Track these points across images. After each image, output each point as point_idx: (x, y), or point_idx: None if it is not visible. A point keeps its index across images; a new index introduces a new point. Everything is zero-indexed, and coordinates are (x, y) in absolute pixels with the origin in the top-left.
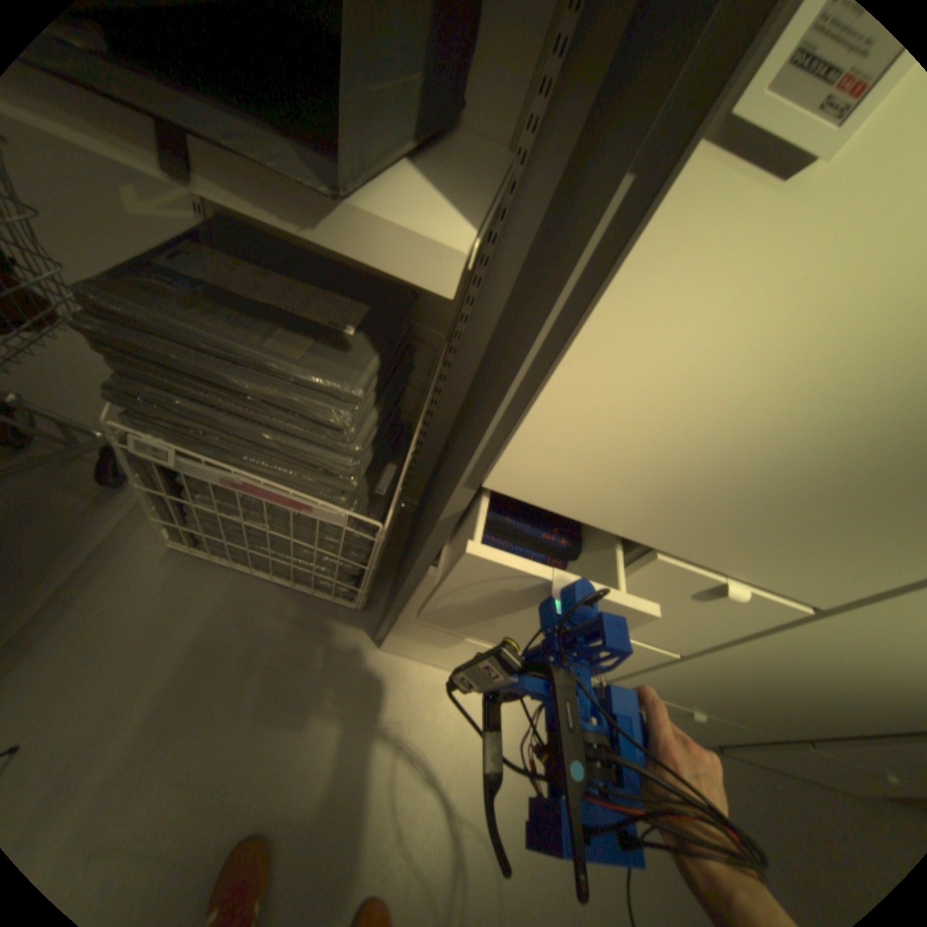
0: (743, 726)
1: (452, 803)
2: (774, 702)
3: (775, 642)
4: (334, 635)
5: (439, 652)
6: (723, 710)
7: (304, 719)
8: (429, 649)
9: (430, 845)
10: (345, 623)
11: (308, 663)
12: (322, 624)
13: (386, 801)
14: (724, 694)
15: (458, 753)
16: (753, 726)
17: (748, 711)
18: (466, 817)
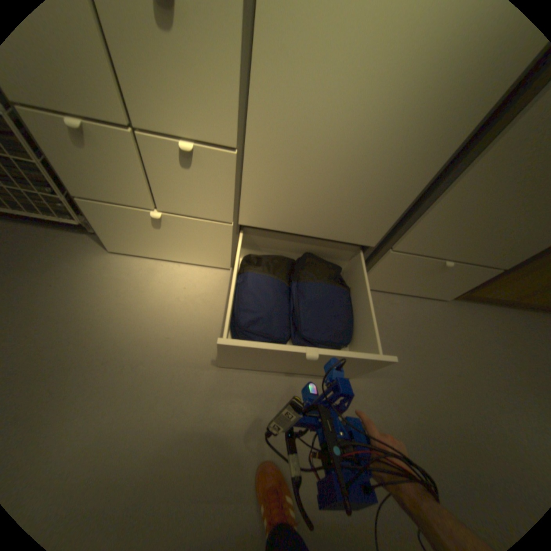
0: (341, 242)
1: (158, 323)
2: (330, 192)
3: (263, 81)
4: (76, 247)
5: (135, 236)
6: (315, 224)
7: (52, 289)
8: (127, 235)
9: (140, 343)
10: (84, 241)
11: (55, 262)
12: (67, 243)
13: (110, 325)
14: (300, 199)
15: (165, 299)
16: (345, 238)
17: (327, 215)
18: (168, 329)
